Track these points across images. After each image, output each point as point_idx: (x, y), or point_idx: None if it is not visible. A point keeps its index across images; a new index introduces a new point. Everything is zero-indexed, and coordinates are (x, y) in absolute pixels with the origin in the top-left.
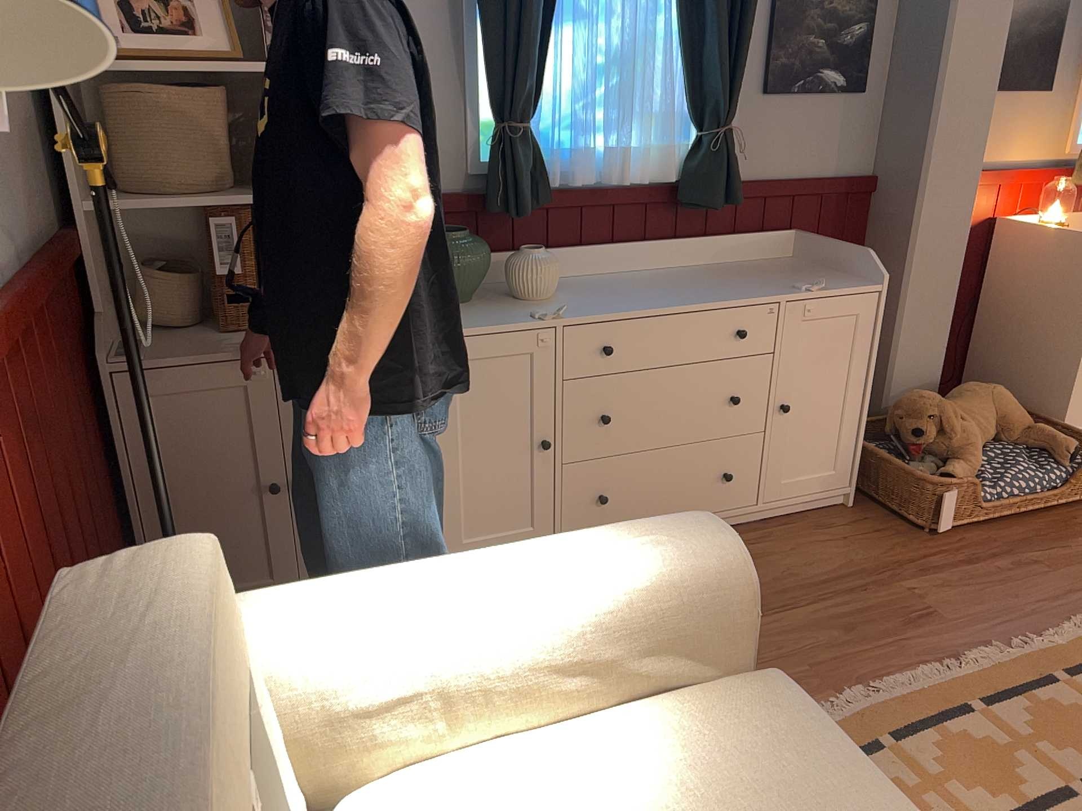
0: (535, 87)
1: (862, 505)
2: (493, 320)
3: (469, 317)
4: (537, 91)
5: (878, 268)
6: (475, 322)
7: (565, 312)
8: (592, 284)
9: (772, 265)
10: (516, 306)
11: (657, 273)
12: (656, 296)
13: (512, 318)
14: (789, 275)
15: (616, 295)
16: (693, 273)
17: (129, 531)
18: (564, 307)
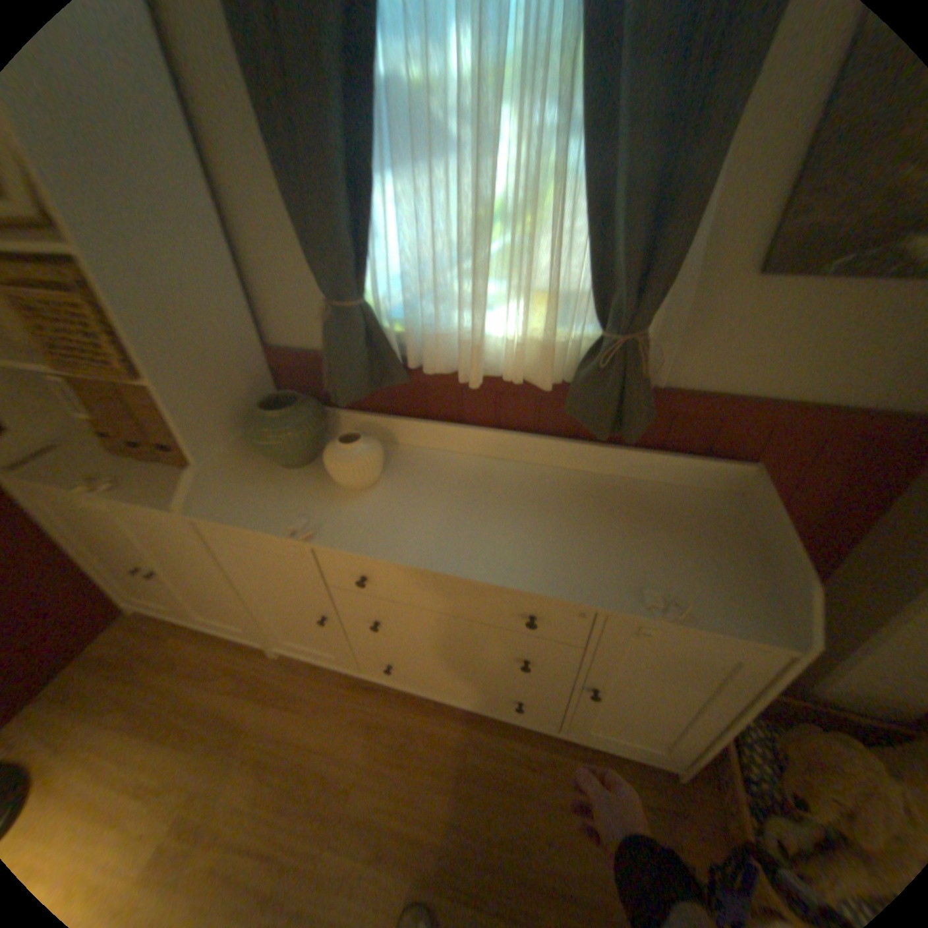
0: (351, 258)
1: (697, 789)
2: (261, 515)
3: (256, 500)
4: (362, 262)
5: (815, 620)
6: (244, 513)
7: (332, 527)
8: (439, 475)
9: (687, 508)
10: (317, 494)
11: (529, 475)
12: (456, 531)
13: (278, 518)
14: (676, 550)
15: (422, 511)
16: (565, 492)
17: (76, 559)
18: (314, 531)
